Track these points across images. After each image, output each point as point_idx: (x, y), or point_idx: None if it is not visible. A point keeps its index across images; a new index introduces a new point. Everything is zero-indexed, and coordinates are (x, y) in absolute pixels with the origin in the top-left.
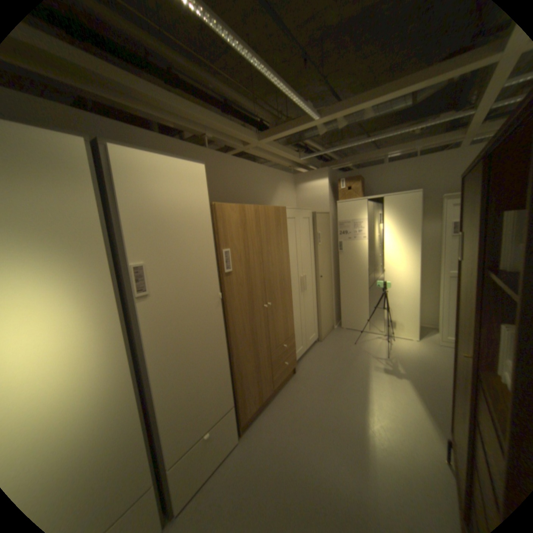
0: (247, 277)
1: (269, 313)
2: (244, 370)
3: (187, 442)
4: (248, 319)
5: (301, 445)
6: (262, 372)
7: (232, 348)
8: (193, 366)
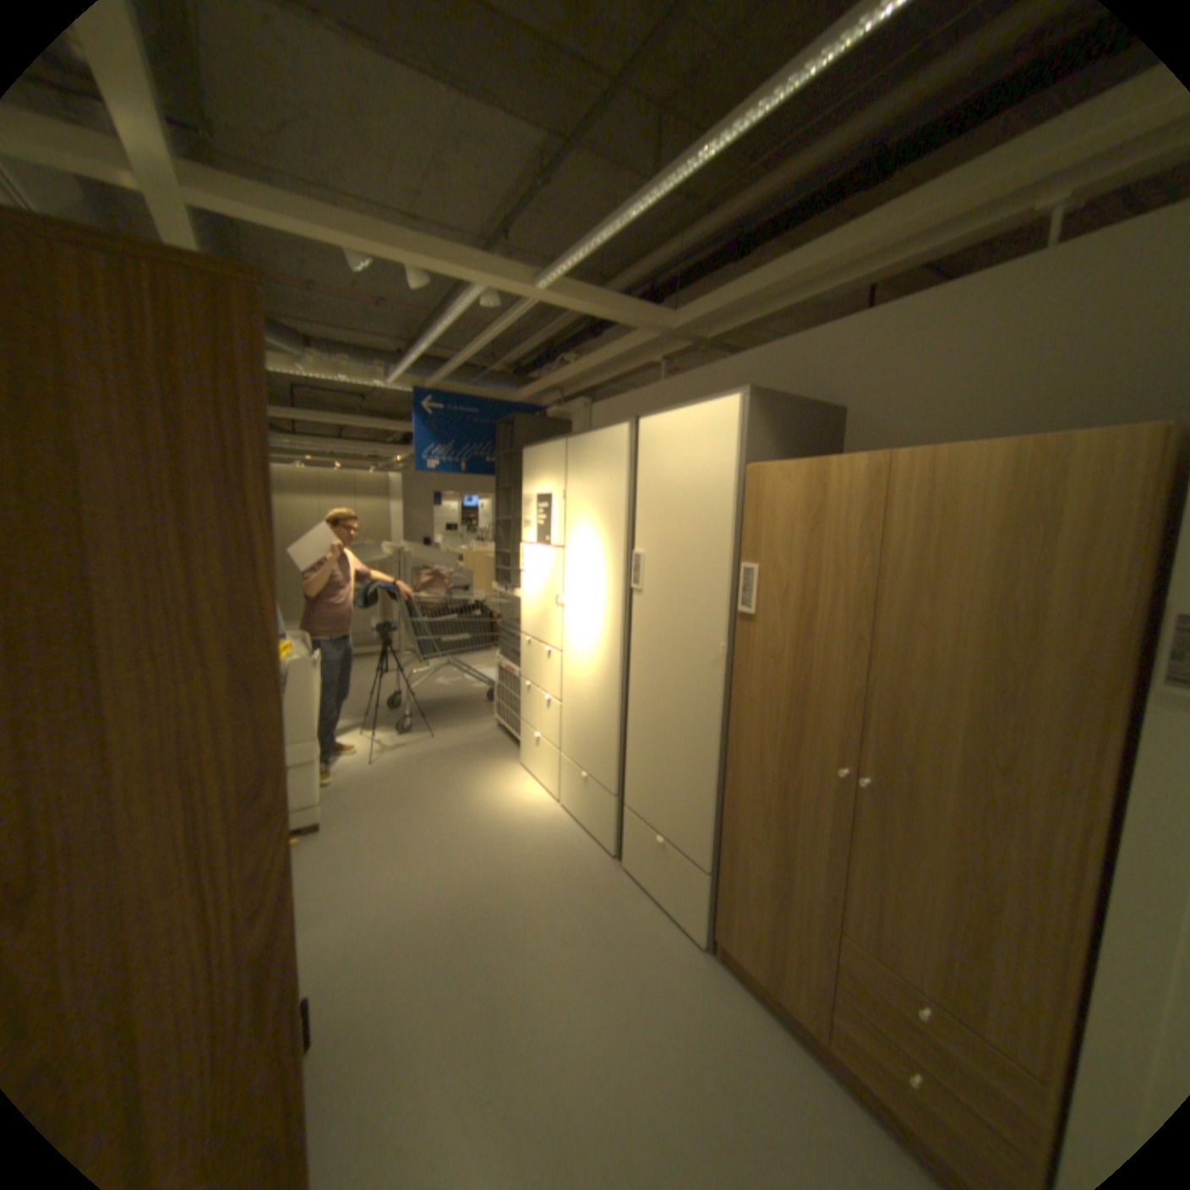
0: (798, 651)
1: (867, 812)
2: (747, 848)
3: (646, 809)
4: (781, 754)
5: (658, 1071)
6: (796, 929)
7: (729, 769)
8: (666, 723)
